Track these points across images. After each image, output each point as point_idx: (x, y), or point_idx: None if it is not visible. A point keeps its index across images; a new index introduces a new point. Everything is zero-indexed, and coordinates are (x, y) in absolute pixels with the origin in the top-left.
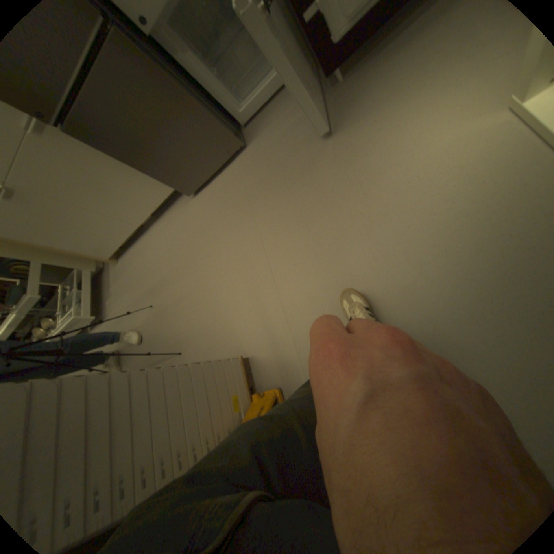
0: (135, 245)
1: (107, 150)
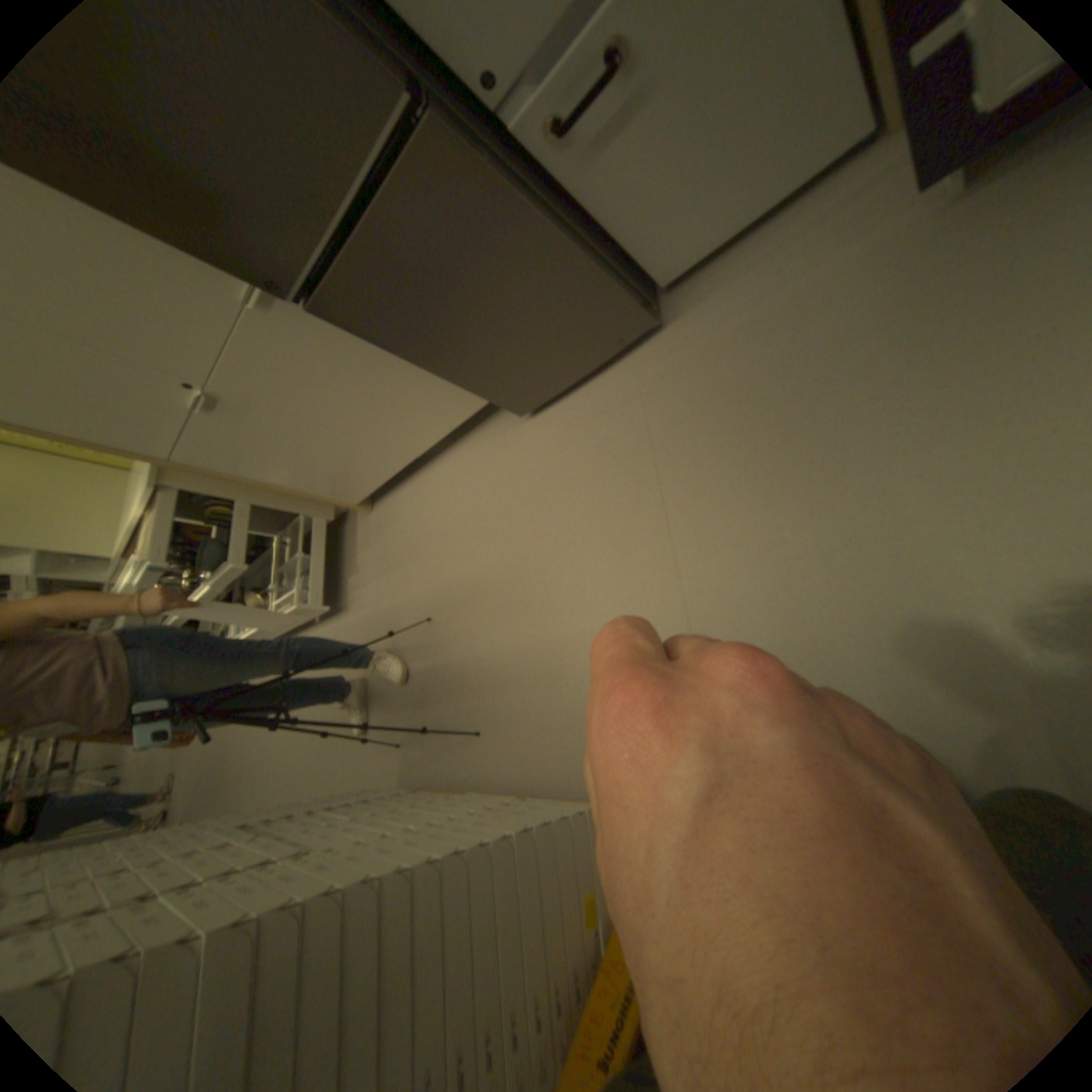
0: (406, 486)
1: (382, 339)
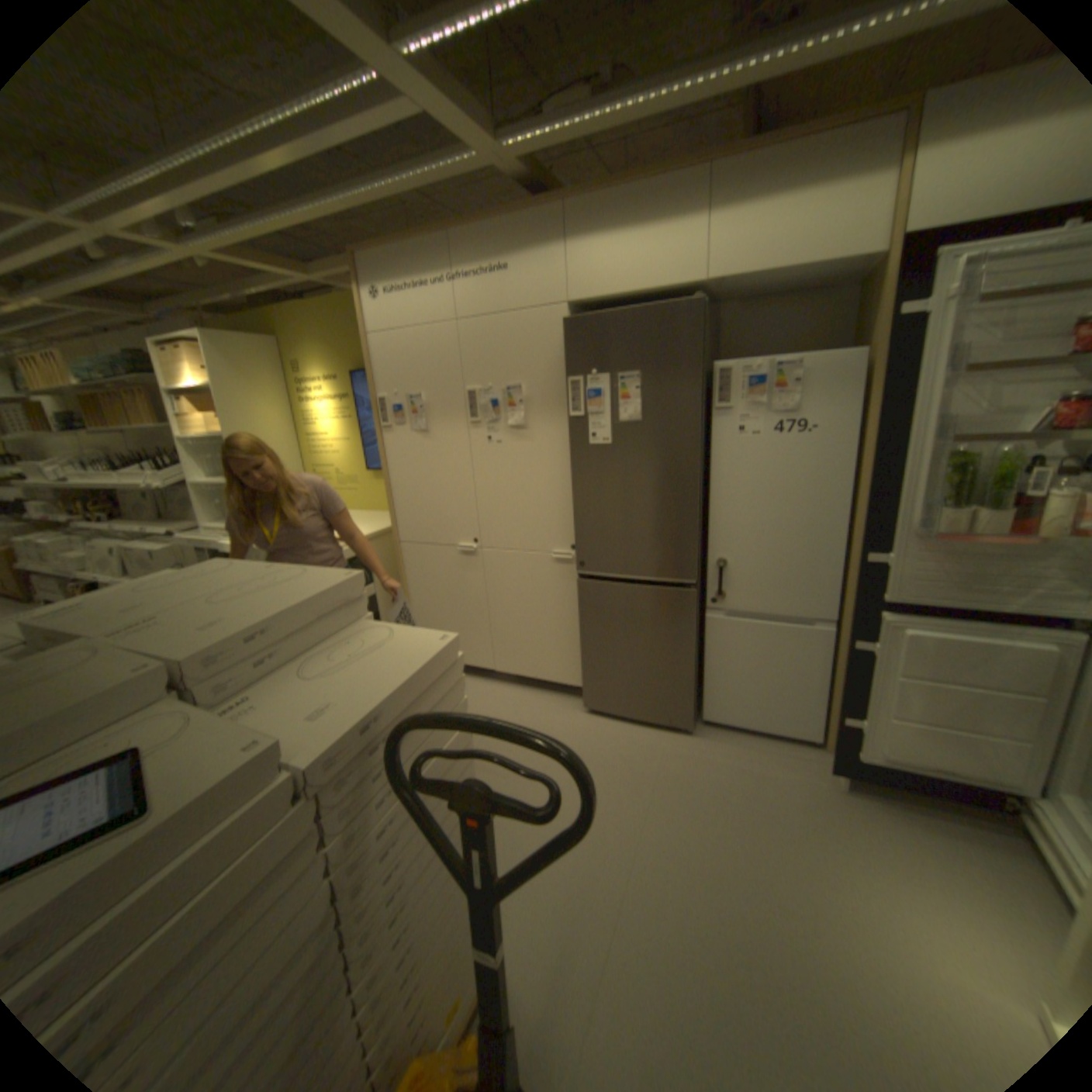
0: None
1: (584, 615)
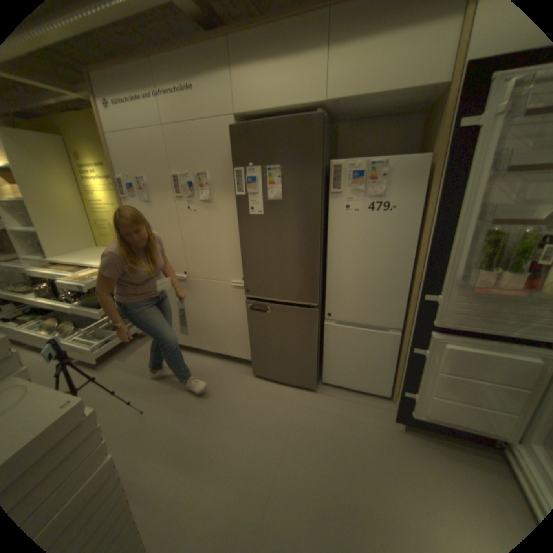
0: (182, 352)
1: (250, 321)
